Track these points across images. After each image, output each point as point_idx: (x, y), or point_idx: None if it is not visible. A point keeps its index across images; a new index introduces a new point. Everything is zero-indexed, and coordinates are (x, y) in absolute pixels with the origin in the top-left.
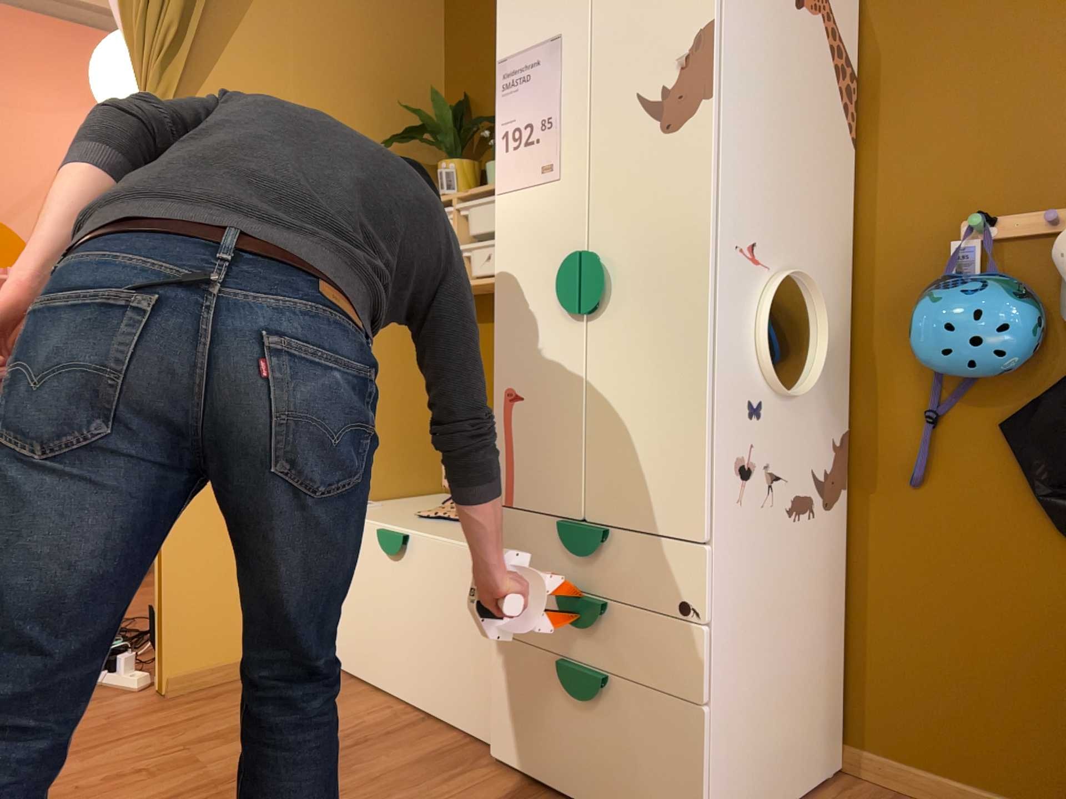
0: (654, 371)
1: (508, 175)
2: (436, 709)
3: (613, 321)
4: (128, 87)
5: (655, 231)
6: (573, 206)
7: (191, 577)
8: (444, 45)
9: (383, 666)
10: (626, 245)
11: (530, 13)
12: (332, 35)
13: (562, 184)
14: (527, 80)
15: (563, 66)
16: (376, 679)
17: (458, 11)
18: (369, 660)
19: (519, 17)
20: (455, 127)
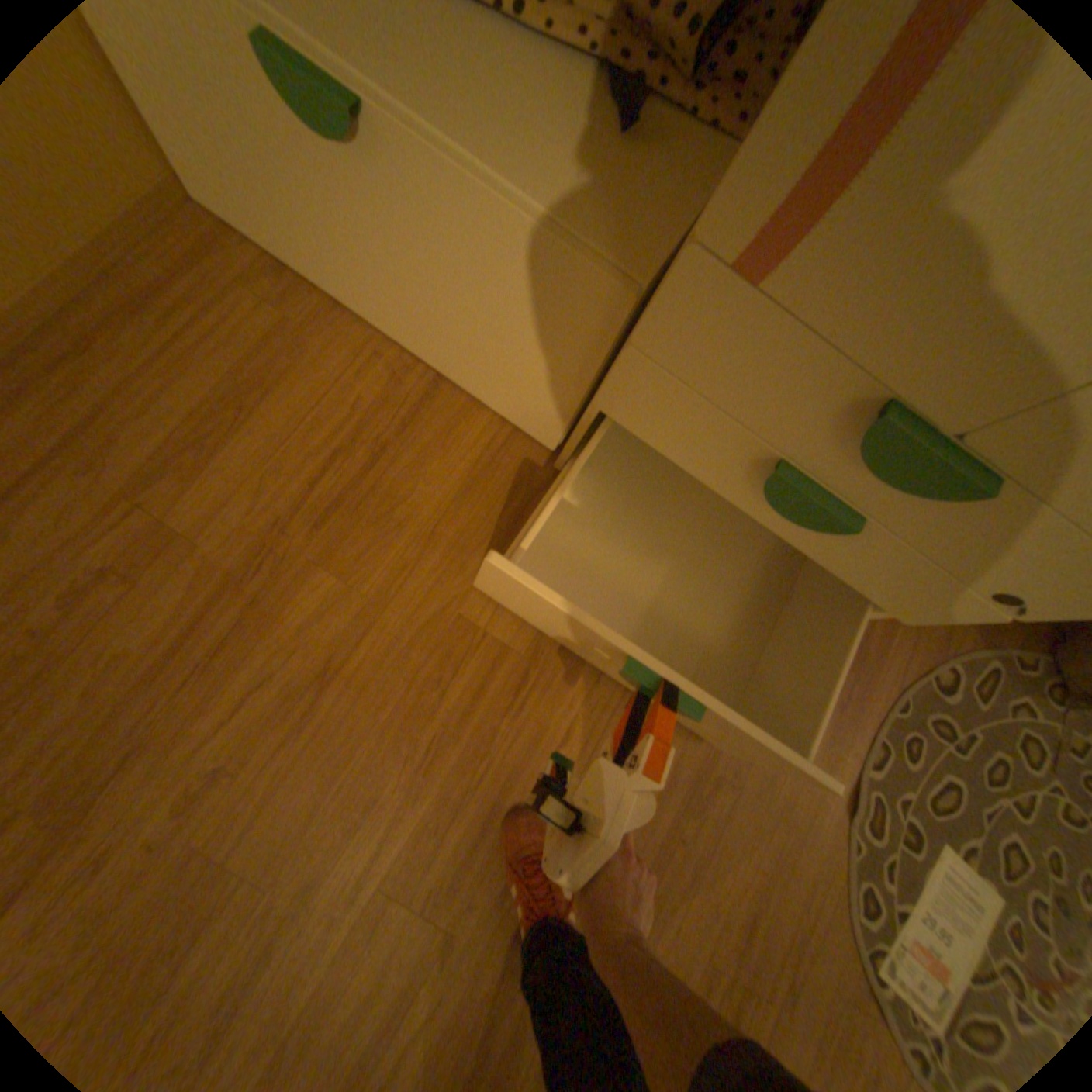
0: None
1: None
2: (452, 376)
3: None
4: None
5: None
6: None
7: None
8: None
9: (345, 287)
10: None
11: None
12: None
13: None
14: None
15: None
16: (335, 293)
17: None
18: (314, 265)
19: None
20: None
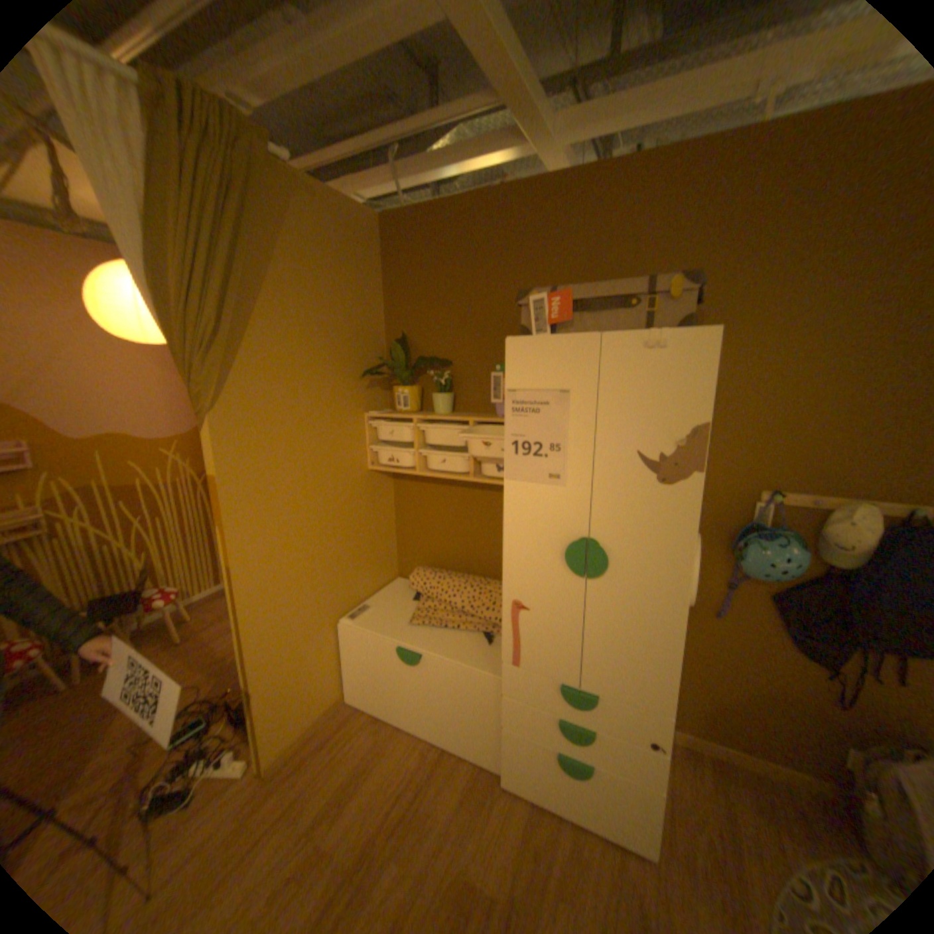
0: (641, 622)
1: (516, 470)
2: (449, 748)
3: (608, 586)
4: (123, 316)
5: (648, 542)
6: (577, 507)
7: (271, 702)
8: (382, 292)
9: (404, 719)
10: (622, 544)
11: (538, 362)
12: (316, 299)
13: (567, 490)
14: (536, 411)
15: (570, 412)
16: (398, 724)
17: (393, 270)
18: (392, 713)
19: (527, 363)
20: (405, 363)
